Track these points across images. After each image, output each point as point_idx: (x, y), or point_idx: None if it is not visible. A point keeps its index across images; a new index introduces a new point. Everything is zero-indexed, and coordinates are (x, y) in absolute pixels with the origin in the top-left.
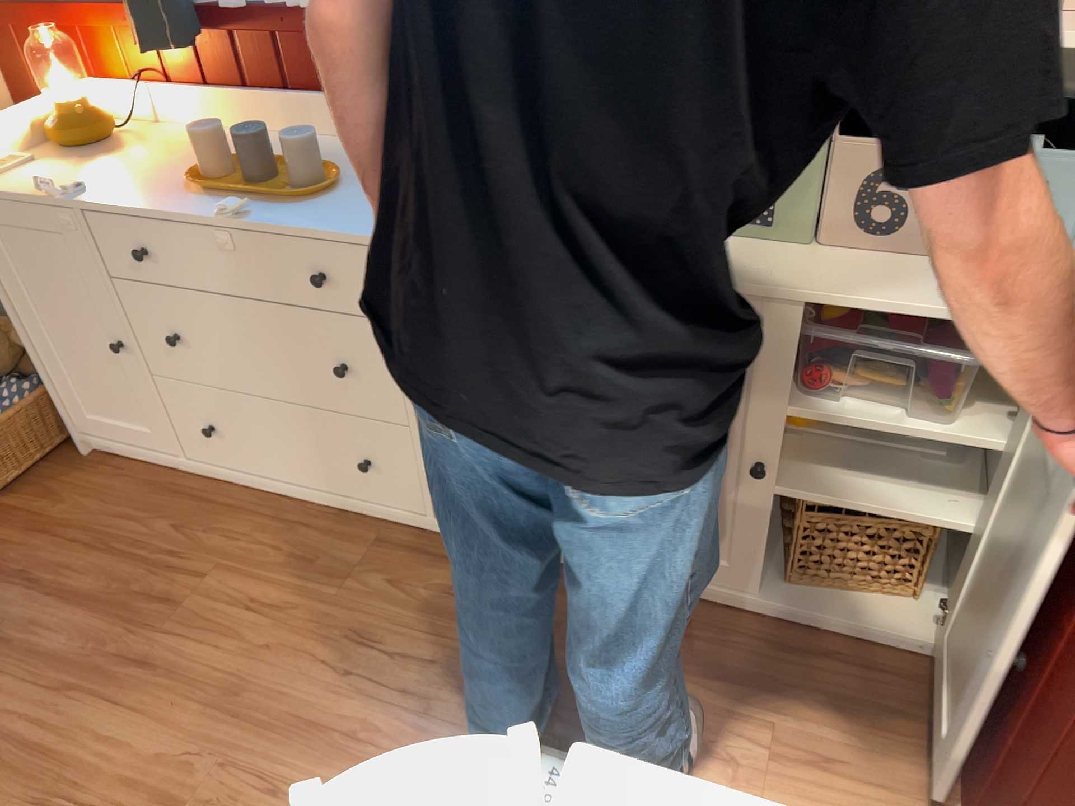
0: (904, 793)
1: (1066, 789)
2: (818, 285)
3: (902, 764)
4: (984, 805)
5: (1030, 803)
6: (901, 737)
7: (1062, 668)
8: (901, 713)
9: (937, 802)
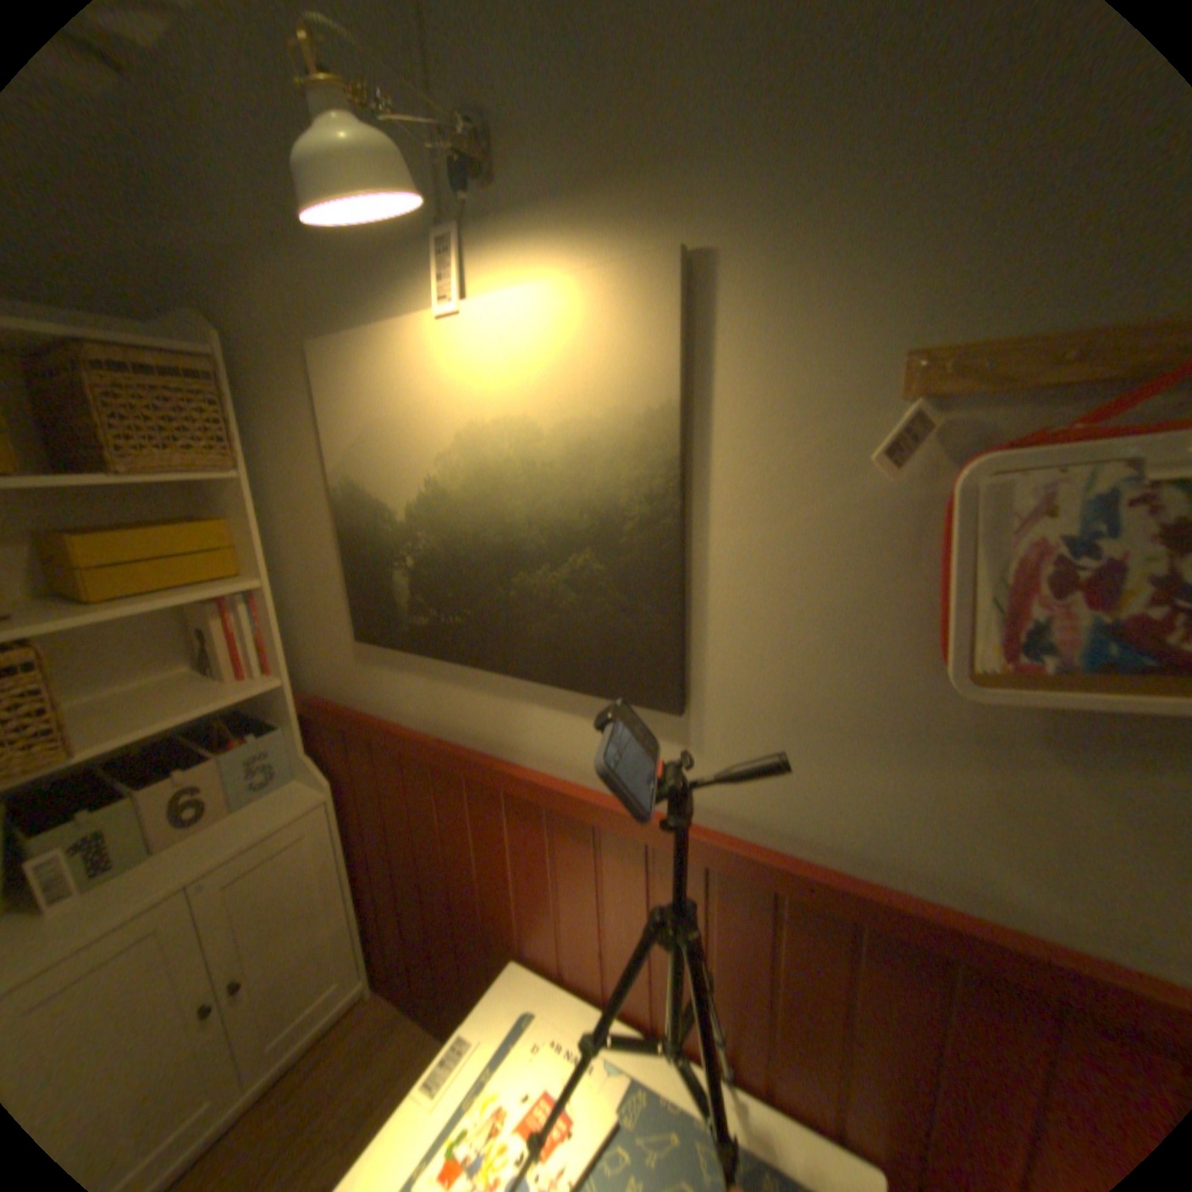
0: (407, 1070)
1: (464, 957)
2: (182, 875)
3: (394, 1060)
4: (438, 1021)
5: (456, 985)
6: (382, 1052)
7: (425, 923)
8: (370, 1043)
9: (420, 1052)
